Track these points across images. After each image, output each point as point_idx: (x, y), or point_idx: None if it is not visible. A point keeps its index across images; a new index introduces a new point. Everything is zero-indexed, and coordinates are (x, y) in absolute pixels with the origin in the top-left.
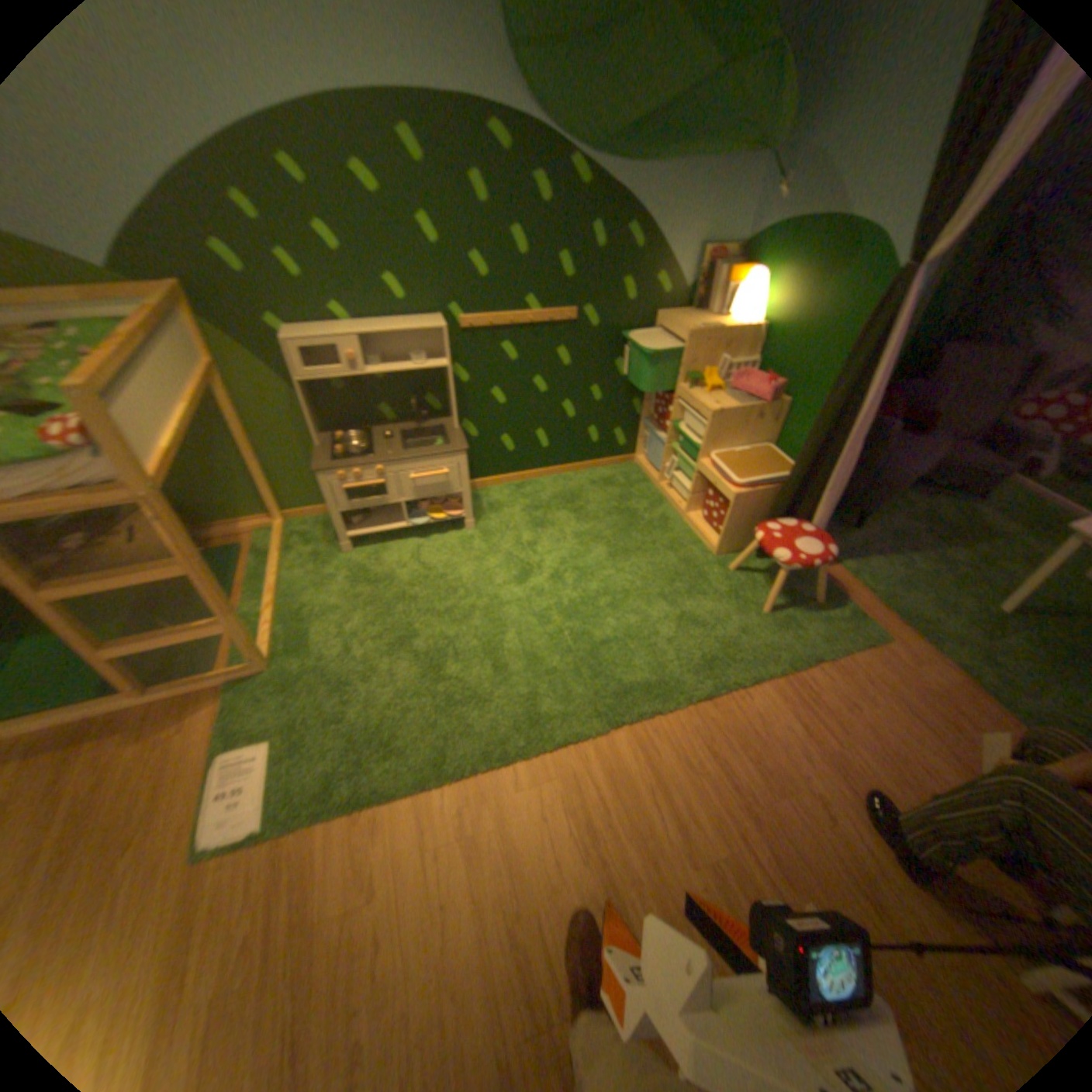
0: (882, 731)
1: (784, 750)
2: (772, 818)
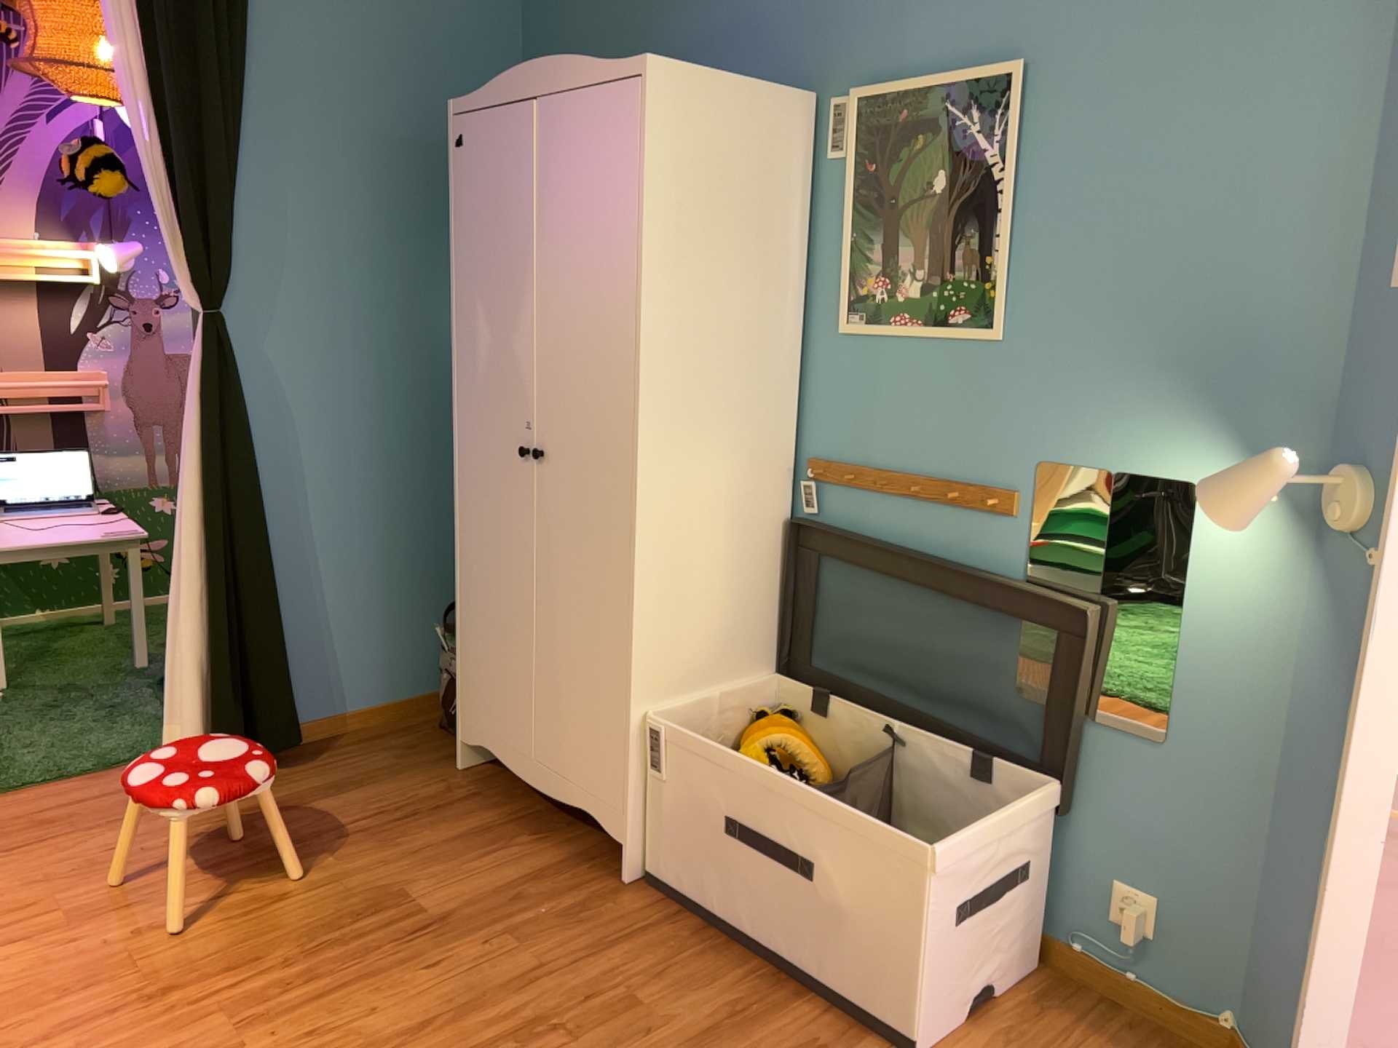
0: (29, 875)
1: (41, 964)
2: (159, 975)
